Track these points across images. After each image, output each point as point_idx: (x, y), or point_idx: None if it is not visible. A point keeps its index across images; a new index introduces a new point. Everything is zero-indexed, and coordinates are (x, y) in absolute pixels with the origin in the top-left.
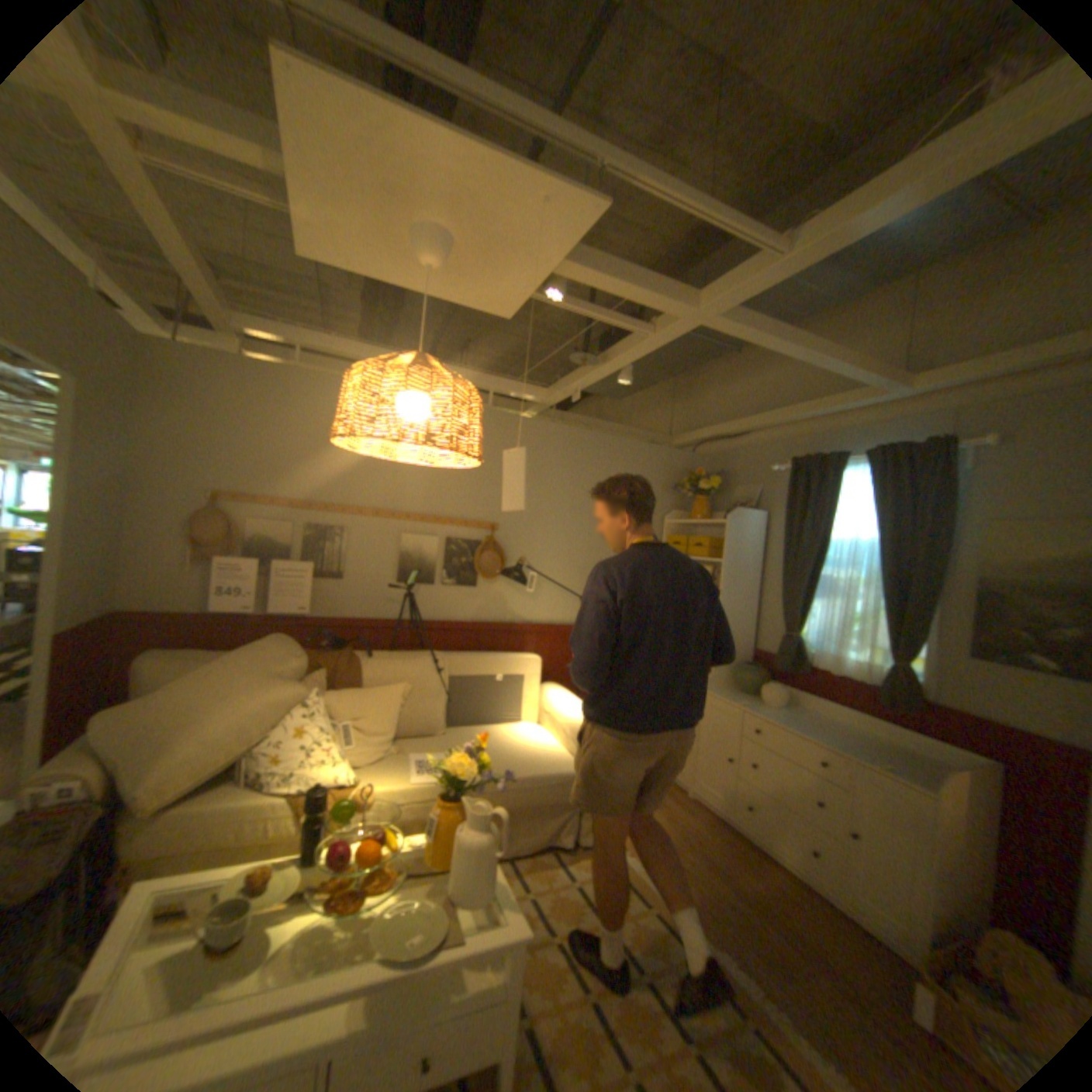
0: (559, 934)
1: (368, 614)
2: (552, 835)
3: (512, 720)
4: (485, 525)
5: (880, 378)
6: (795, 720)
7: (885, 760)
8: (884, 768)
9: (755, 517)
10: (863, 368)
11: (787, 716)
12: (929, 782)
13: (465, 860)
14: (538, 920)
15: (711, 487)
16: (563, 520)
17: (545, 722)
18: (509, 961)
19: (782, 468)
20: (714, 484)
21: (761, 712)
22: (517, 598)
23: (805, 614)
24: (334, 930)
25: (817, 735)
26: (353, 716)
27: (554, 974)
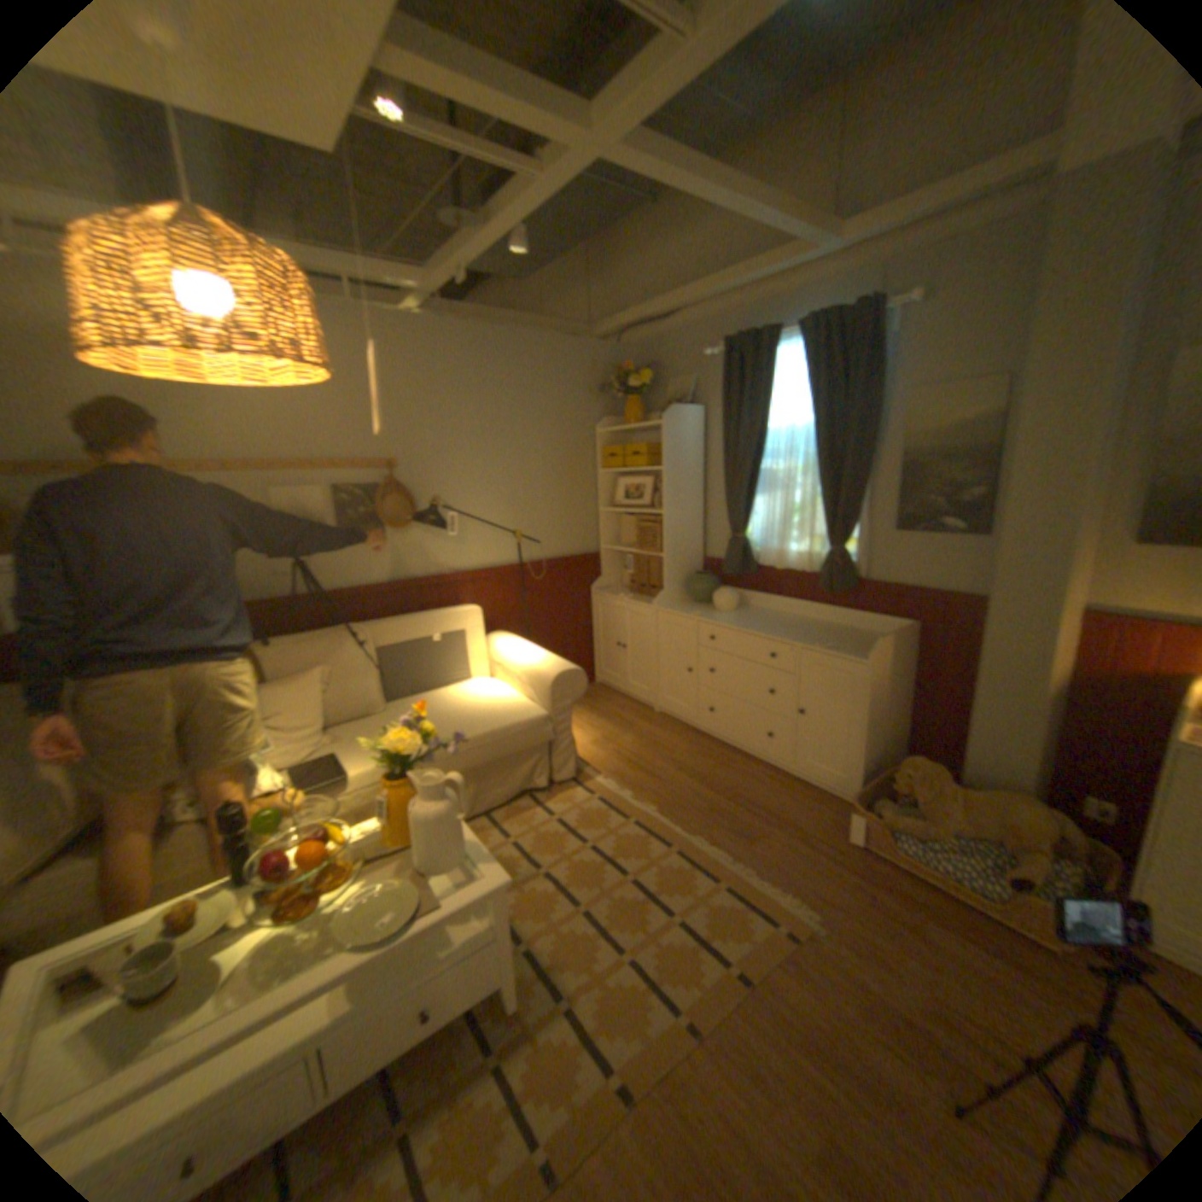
0: (545, 865)
1: (254, 596)
2: (525, 780)
3: (461, 679)
4: (381, 463)
5: (810, 228)
6: (746, 619)
7: (825, 640)
8: (825, 647)
9: (693, 414)
10: (791, 216)
11: (739, 618)
12: (861, 651)
13: (426, 831)
14: (522, 859)
15: (643, 385)
16: (479, 445)
17: (499, 674)
18: (493, 906)
19: (715, 352)
20: (646, 380)
21: (714, 618)
22: (442, 546)
23: (749, 513)
24: (296, 934)
25: (766, 630)
26: (266, 715)
27: (545, 899)
